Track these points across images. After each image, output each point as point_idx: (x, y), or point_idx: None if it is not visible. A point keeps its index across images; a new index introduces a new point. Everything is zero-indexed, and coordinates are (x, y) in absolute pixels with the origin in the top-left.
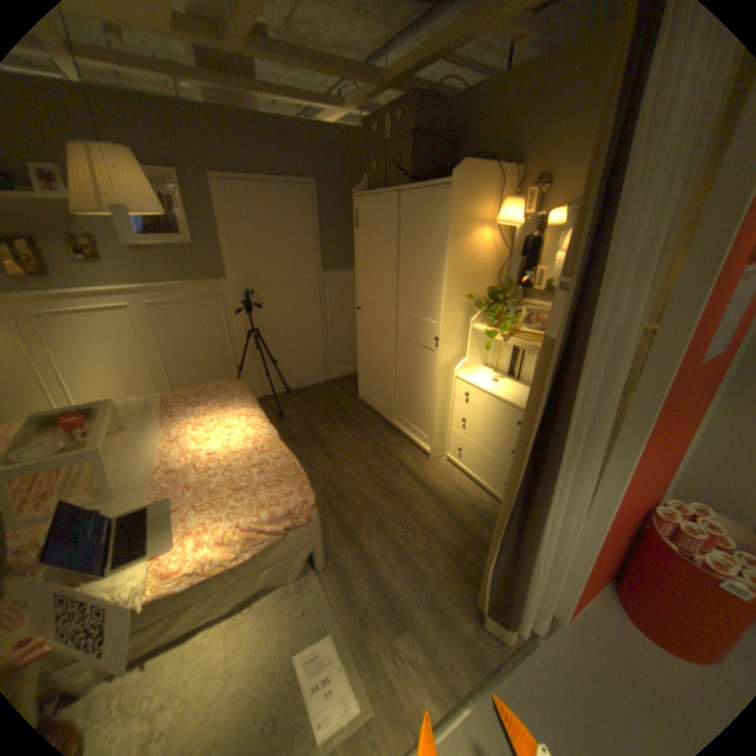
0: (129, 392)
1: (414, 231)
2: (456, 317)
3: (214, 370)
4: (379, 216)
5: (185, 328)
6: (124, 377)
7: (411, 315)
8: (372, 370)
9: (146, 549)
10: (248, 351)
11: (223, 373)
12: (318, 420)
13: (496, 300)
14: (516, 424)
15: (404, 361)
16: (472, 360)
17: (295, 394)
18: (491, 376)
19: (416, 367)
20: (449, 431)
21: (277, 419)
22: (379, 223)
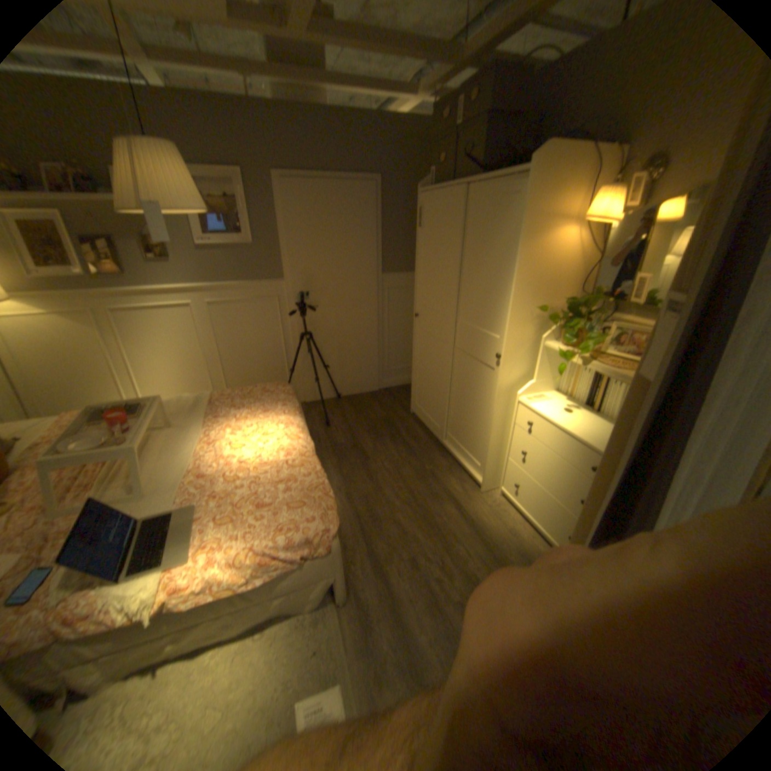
0: (189, 386)
1: (482, 229)
2: (524, 330)
3: (268, 370)
4: (444, 212)
5: (242, 326)
6: (185, 371)
7: (472, 325)
8: (427, 383)
9: (159, 559)
10: (302, 353)
11: (277, 374)
12: (365, 431)
13: (577, 313)
14: (590, 468)
15: (461, 376)
16: (541, 382)
17: (346, 400)
18: (563, 404)
19: (474, 385)
20: (507, 462)
21: (324, 425)
22: (444, 220)
